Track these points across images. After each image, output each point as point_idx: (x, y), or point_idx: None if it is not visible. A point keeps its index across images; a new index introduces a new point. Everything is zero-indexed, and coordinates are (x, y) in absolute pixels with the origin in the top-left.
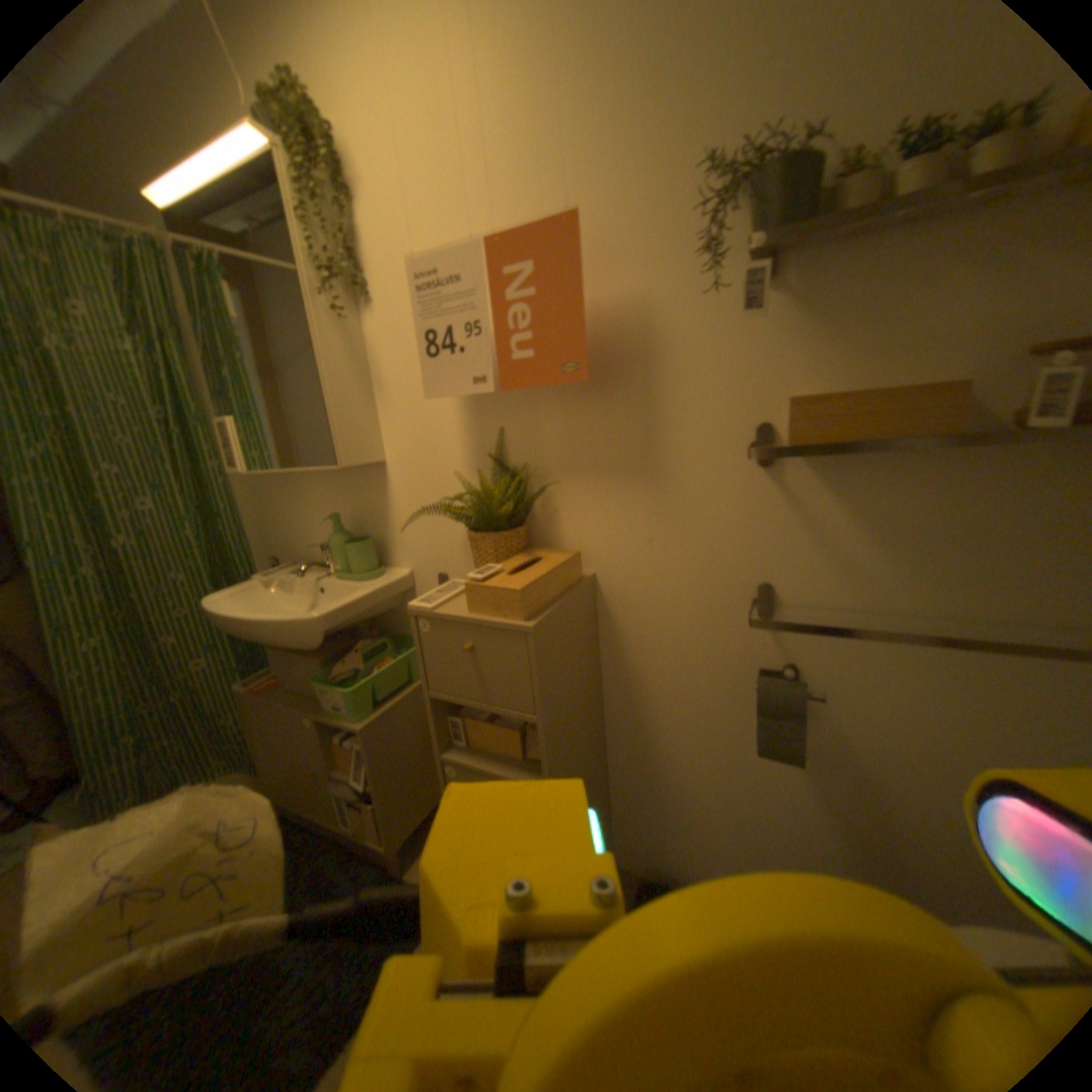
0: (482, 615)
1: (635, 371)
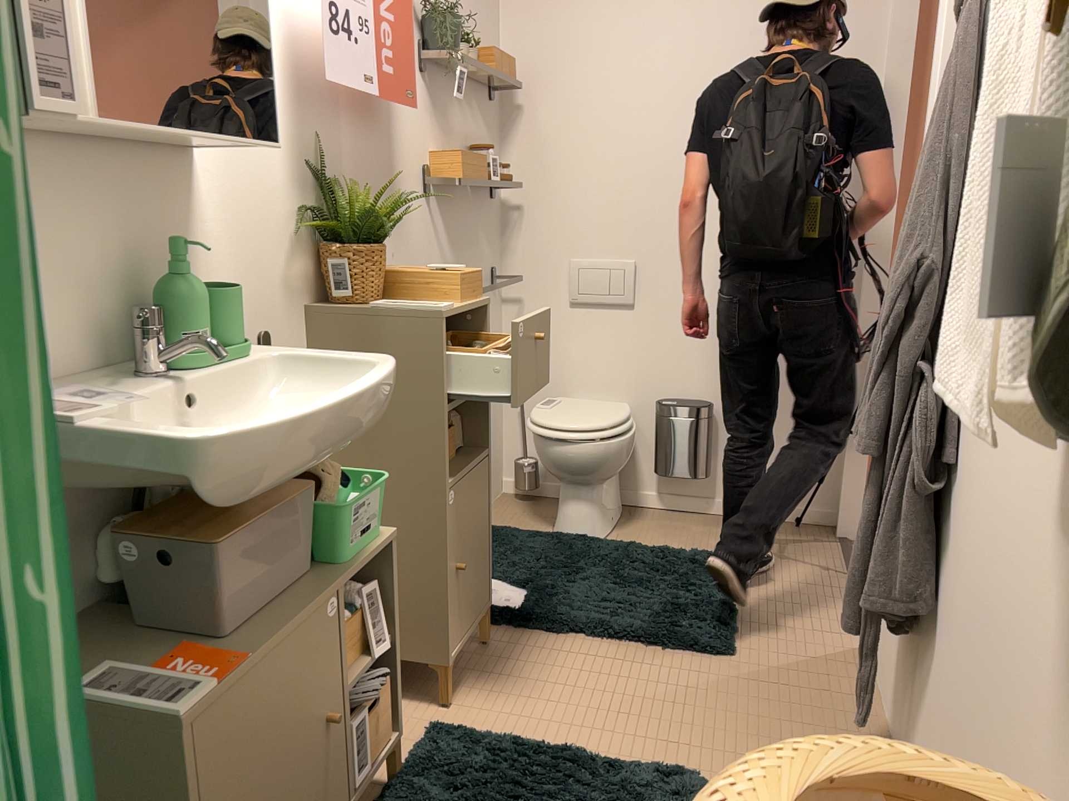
0: (470, 299)
1: (386, 112)
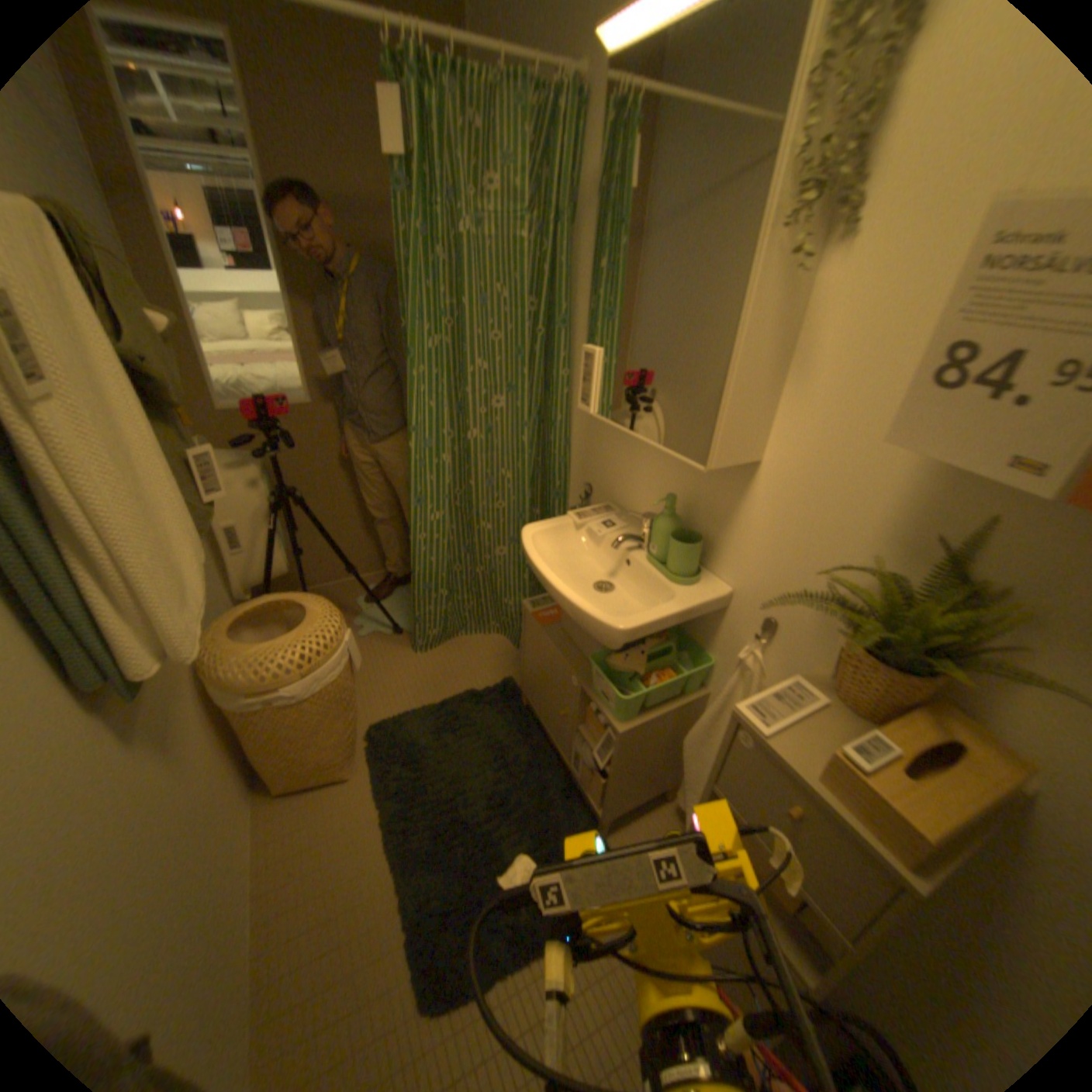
0: (843, 806)
1: None
